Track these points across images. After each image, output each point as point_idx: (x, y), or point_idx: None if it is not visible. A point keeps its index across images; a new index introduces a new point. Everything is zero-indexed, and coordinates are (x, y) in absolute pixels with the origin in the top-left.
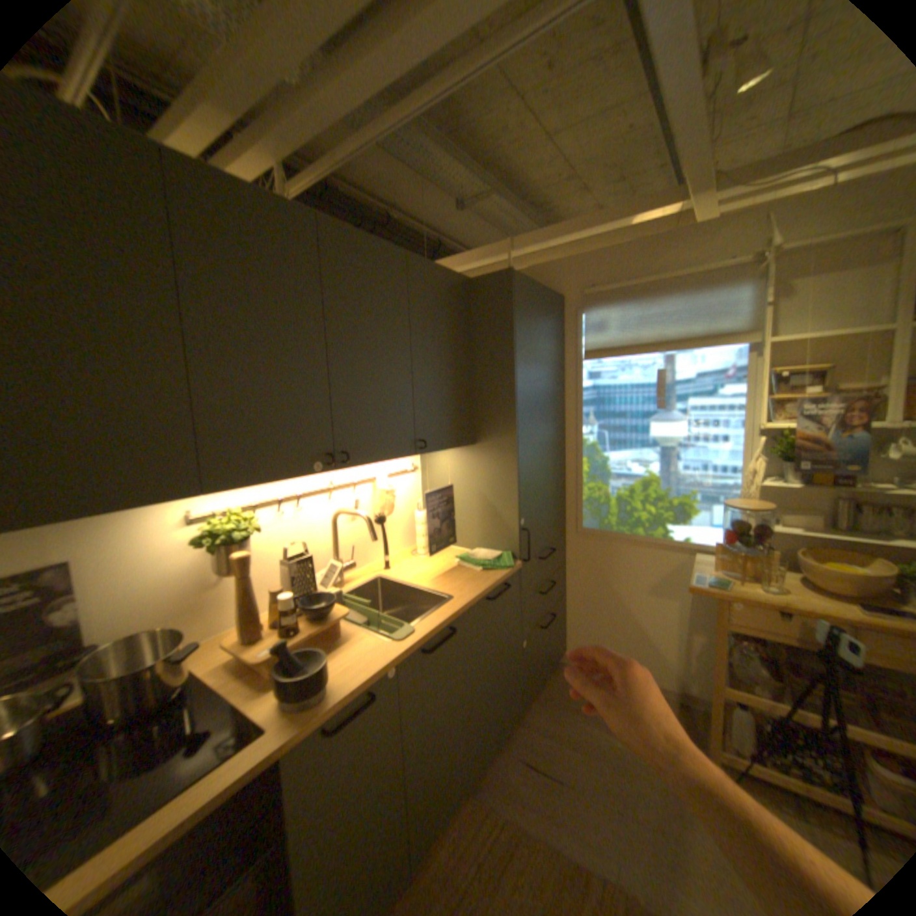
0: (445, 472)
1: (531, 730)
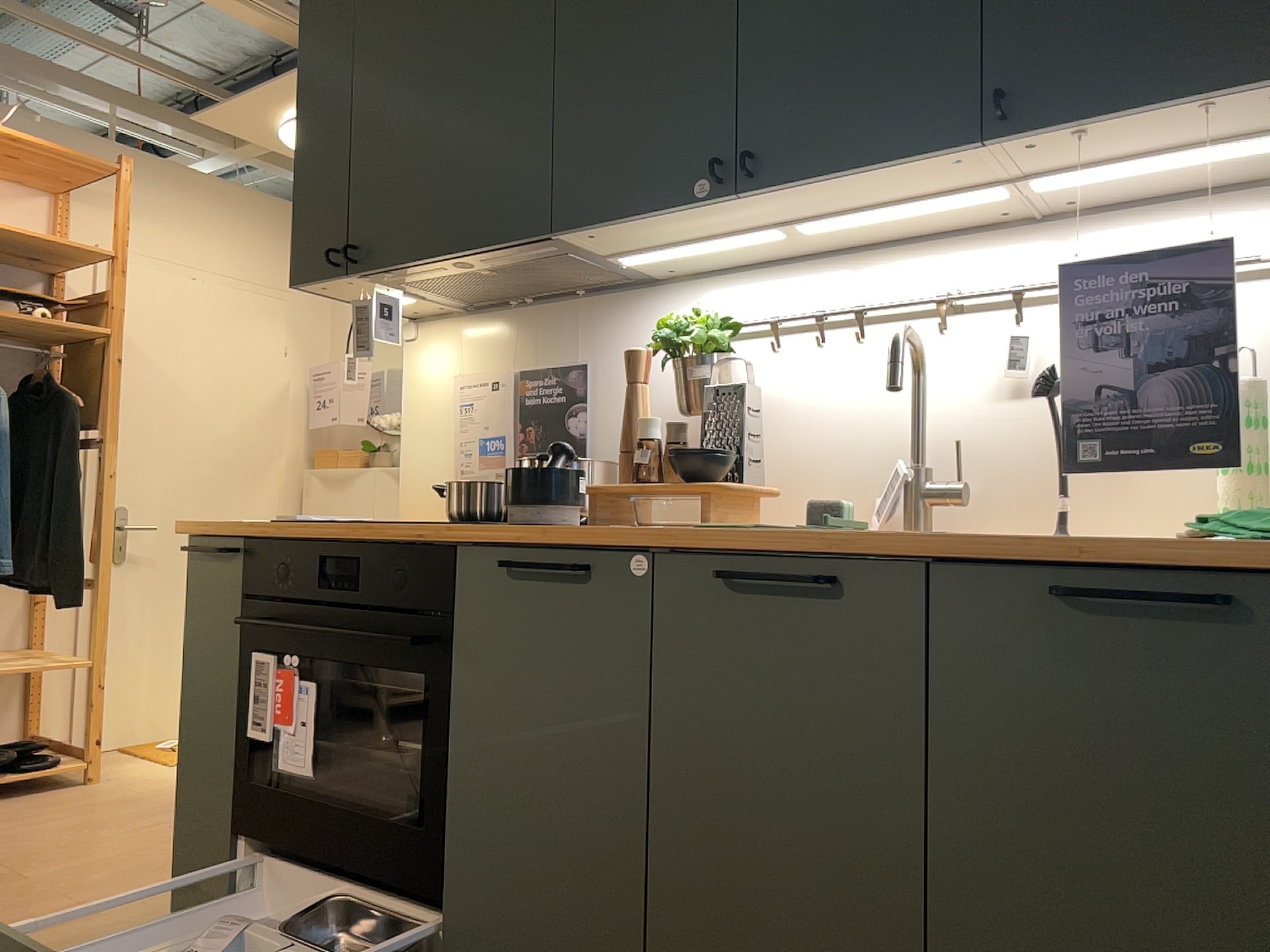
0: None
1: None
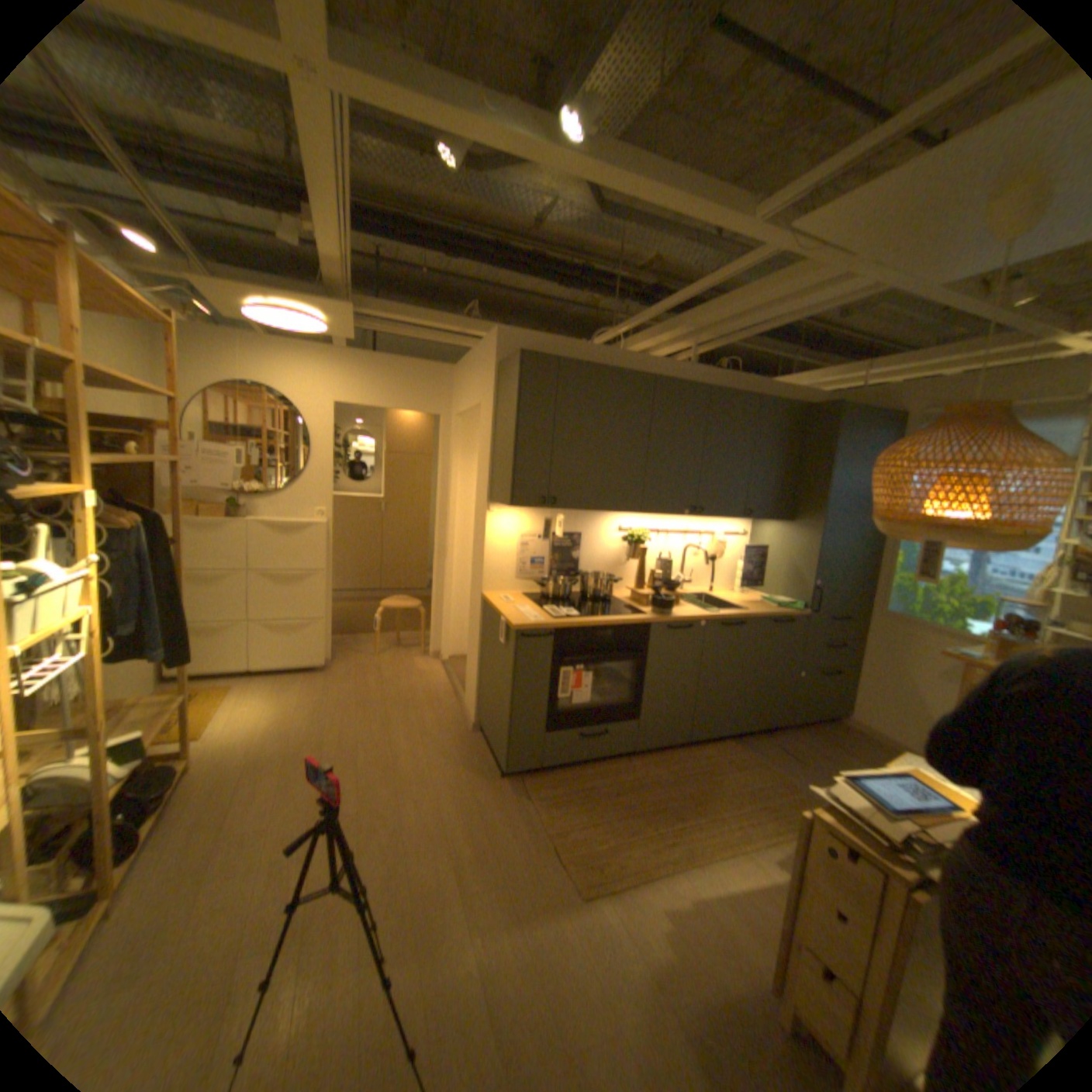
0: (766, 539)
1: (795, 740)
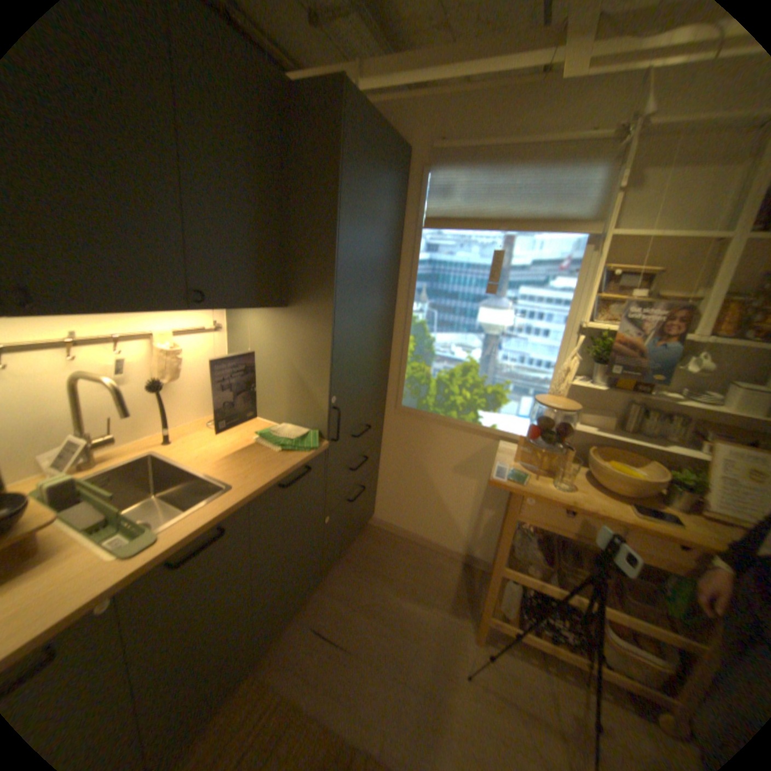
0: (254, 335)
1: (327, 593)
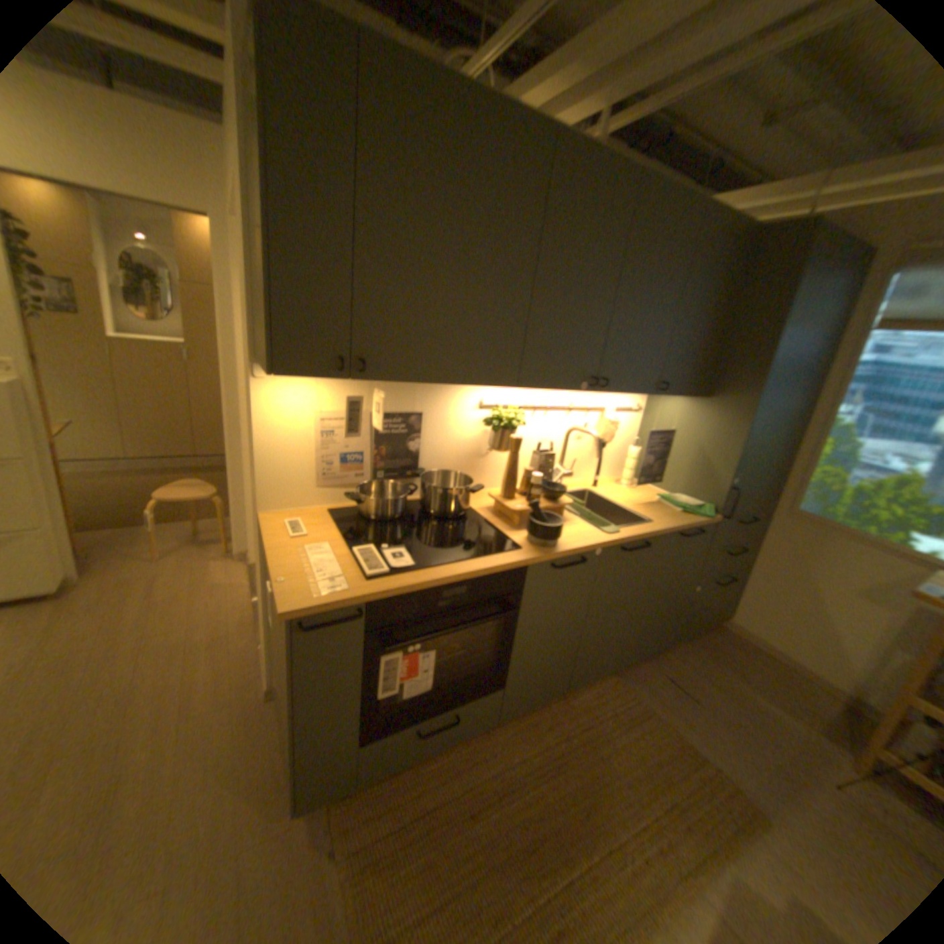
0: (669, 418)
1: (679, 660)
